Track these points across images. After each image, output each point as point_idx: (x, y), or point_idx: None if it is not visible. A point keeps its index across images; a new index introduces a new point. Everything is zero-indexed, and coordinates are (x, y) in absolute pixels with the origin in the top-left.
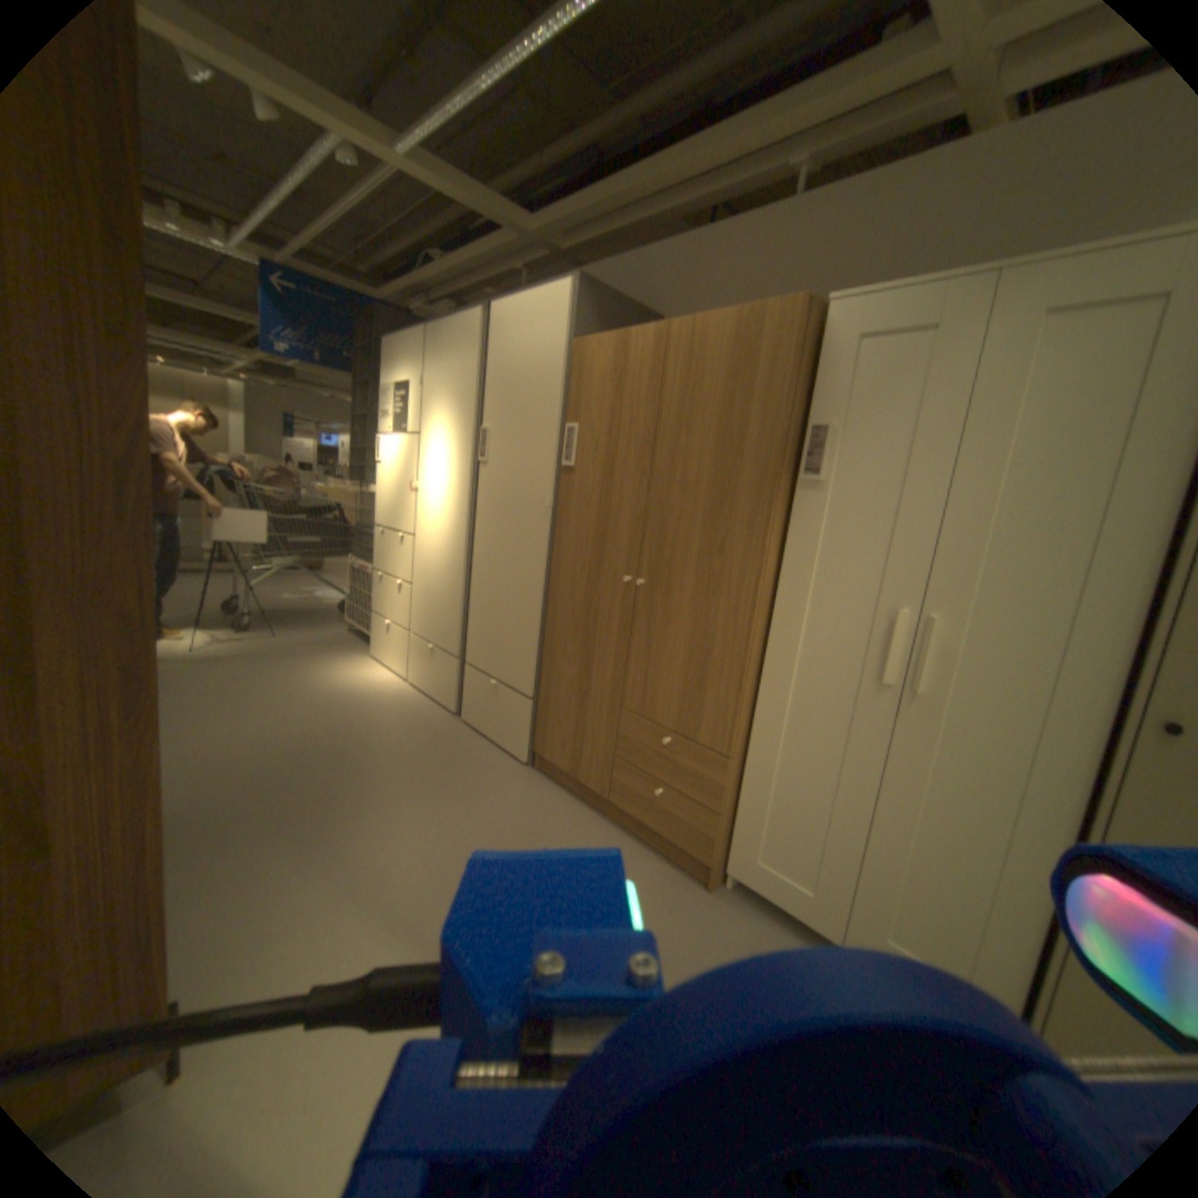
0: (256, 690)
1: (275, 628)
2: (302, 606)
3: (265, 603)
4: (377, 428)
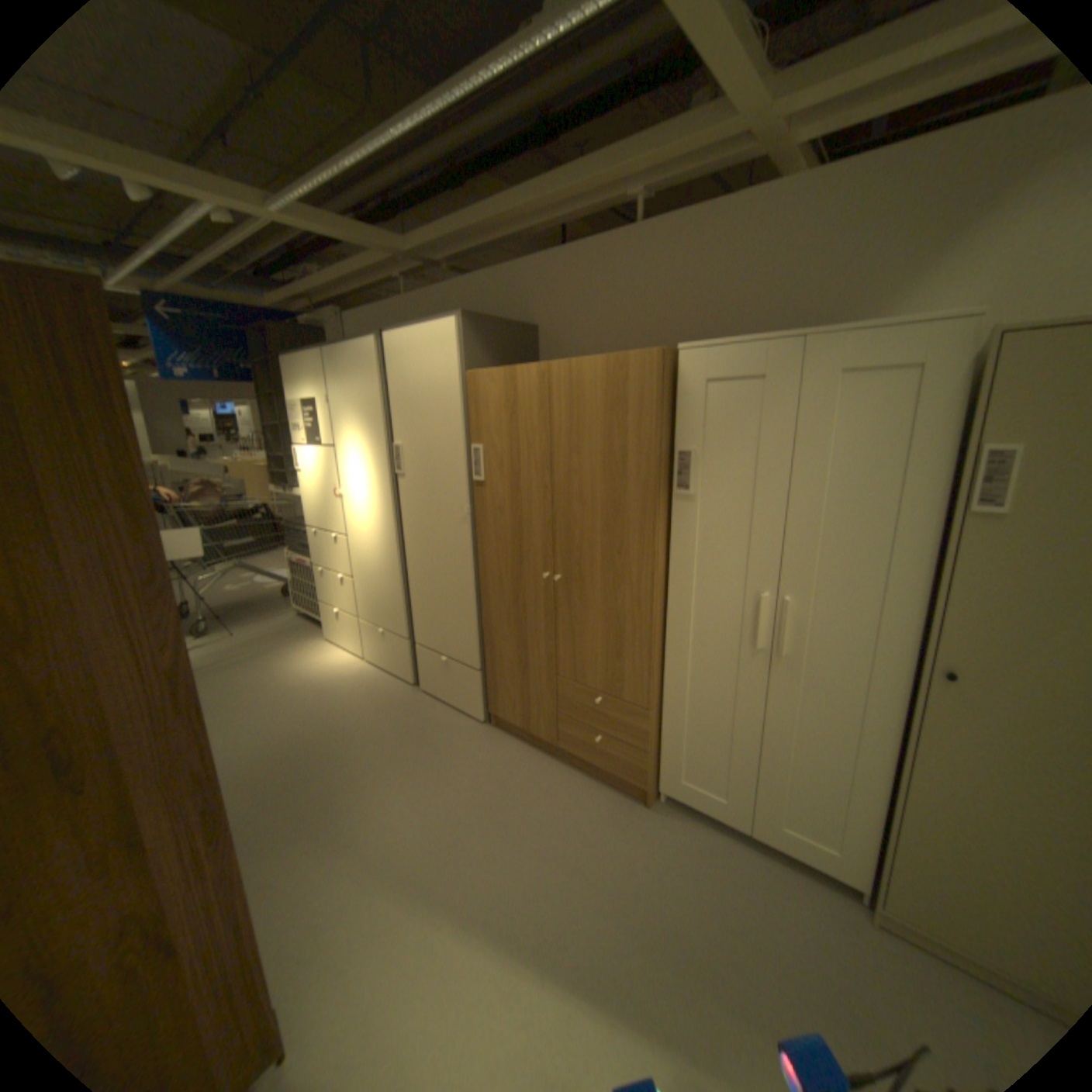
0: (237, 694)
1: (232, 624)
2: (249, 594)
3: (214, 597)
4: (293, 435)
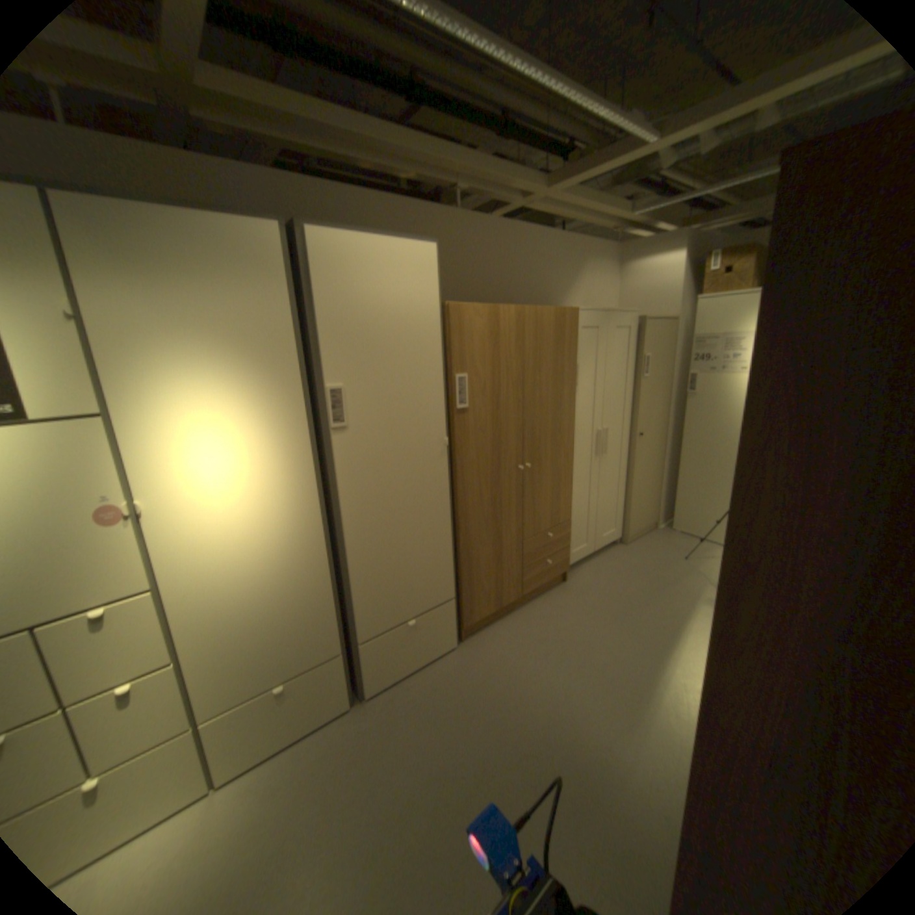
0: None
1: None
2: None
3: None
4: None
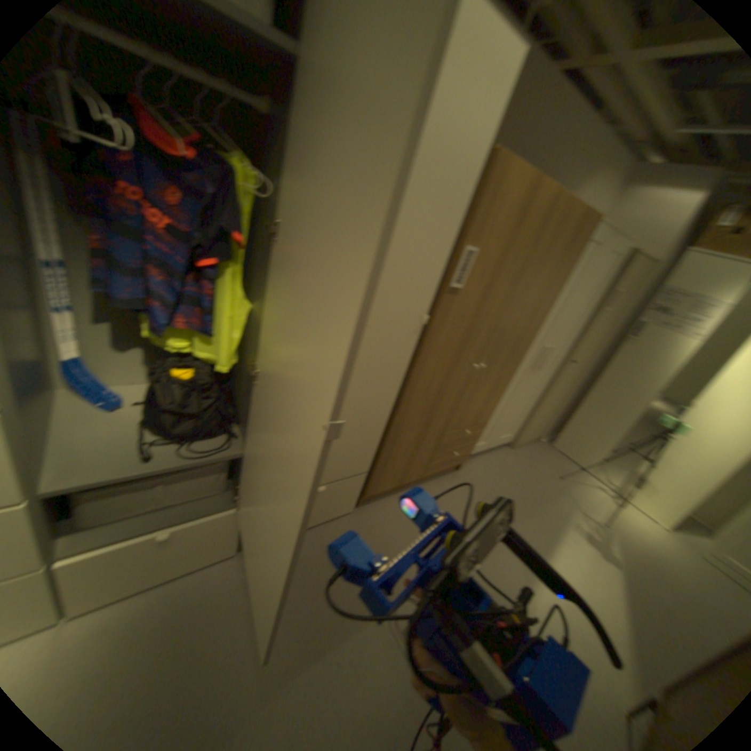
0: None
1: None
2: None
3: None
4: None
